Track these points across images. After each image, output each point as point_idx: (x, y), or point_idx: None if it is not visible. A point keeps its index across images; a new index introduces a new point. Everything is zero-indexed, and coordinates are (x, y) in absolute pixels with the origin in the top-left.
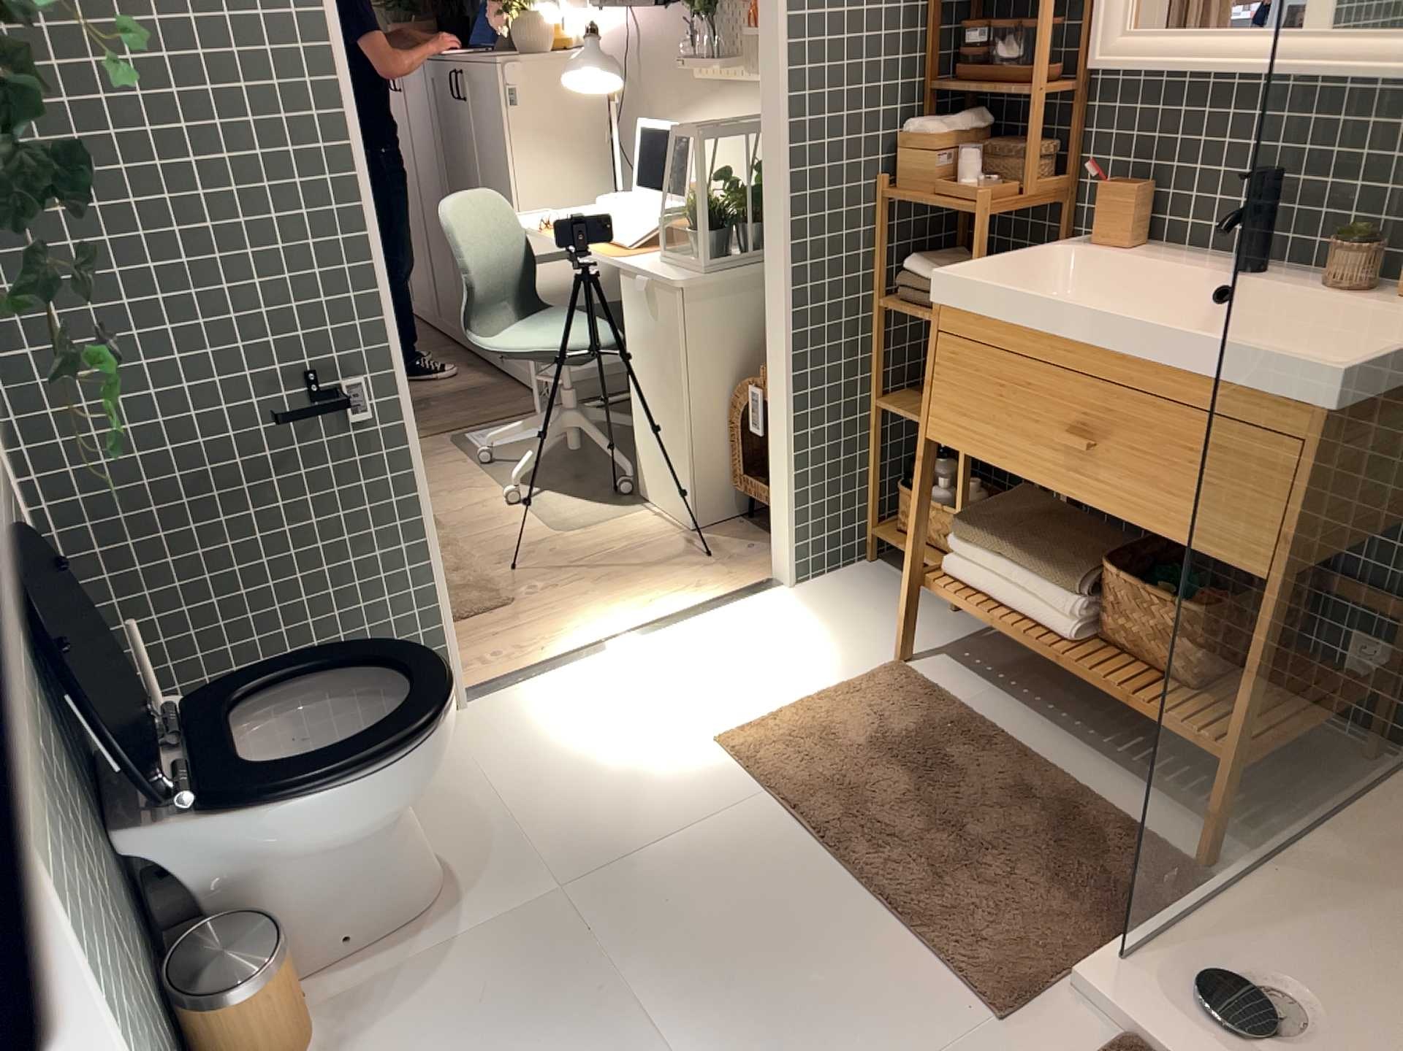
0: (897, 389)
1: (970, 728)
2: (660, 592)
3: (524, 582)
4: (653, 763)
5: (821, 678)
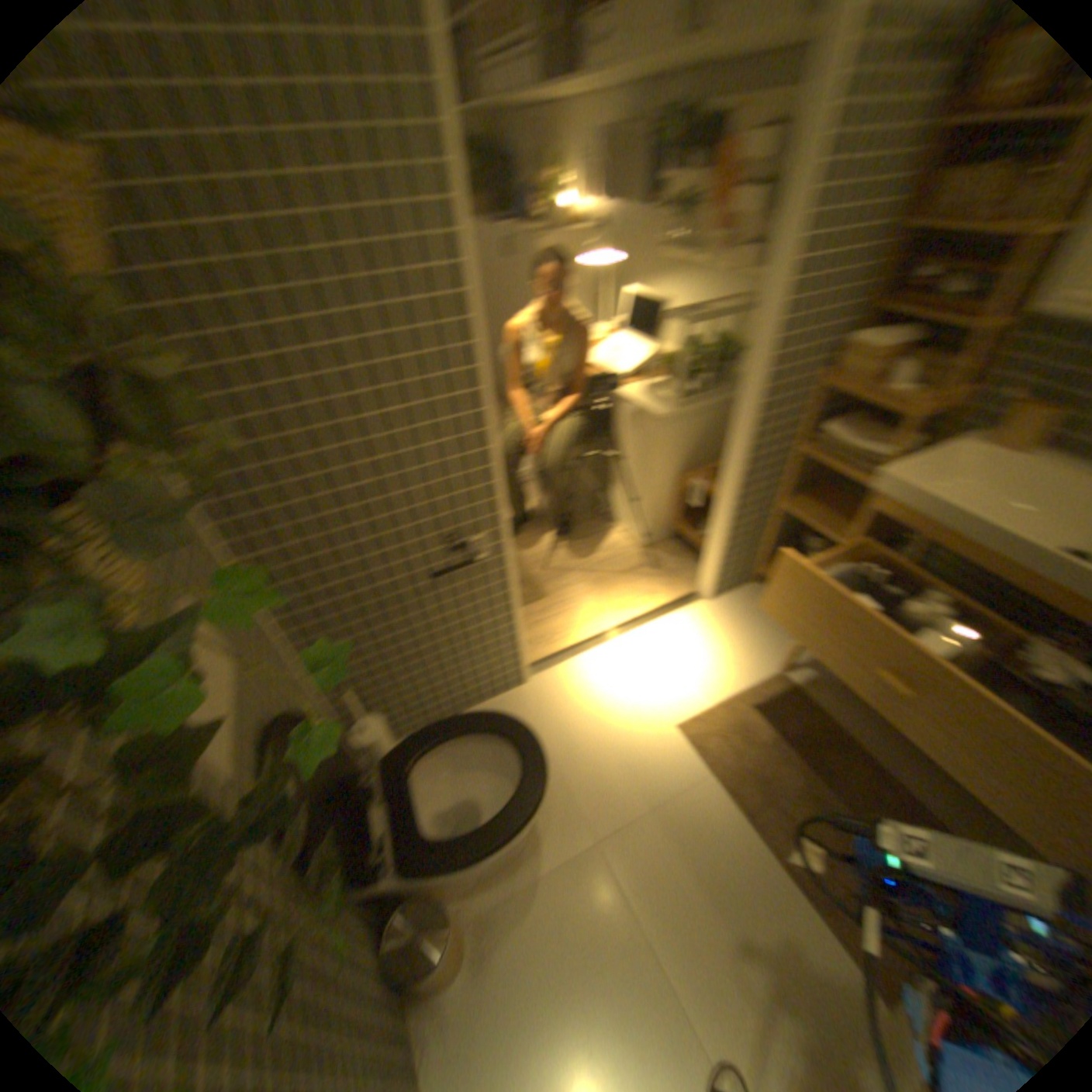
0: (804, 501)
1: (836, 735)
2: (631, 593)
3: (553, 577)
4: (642, 738)
5: (736, 679)
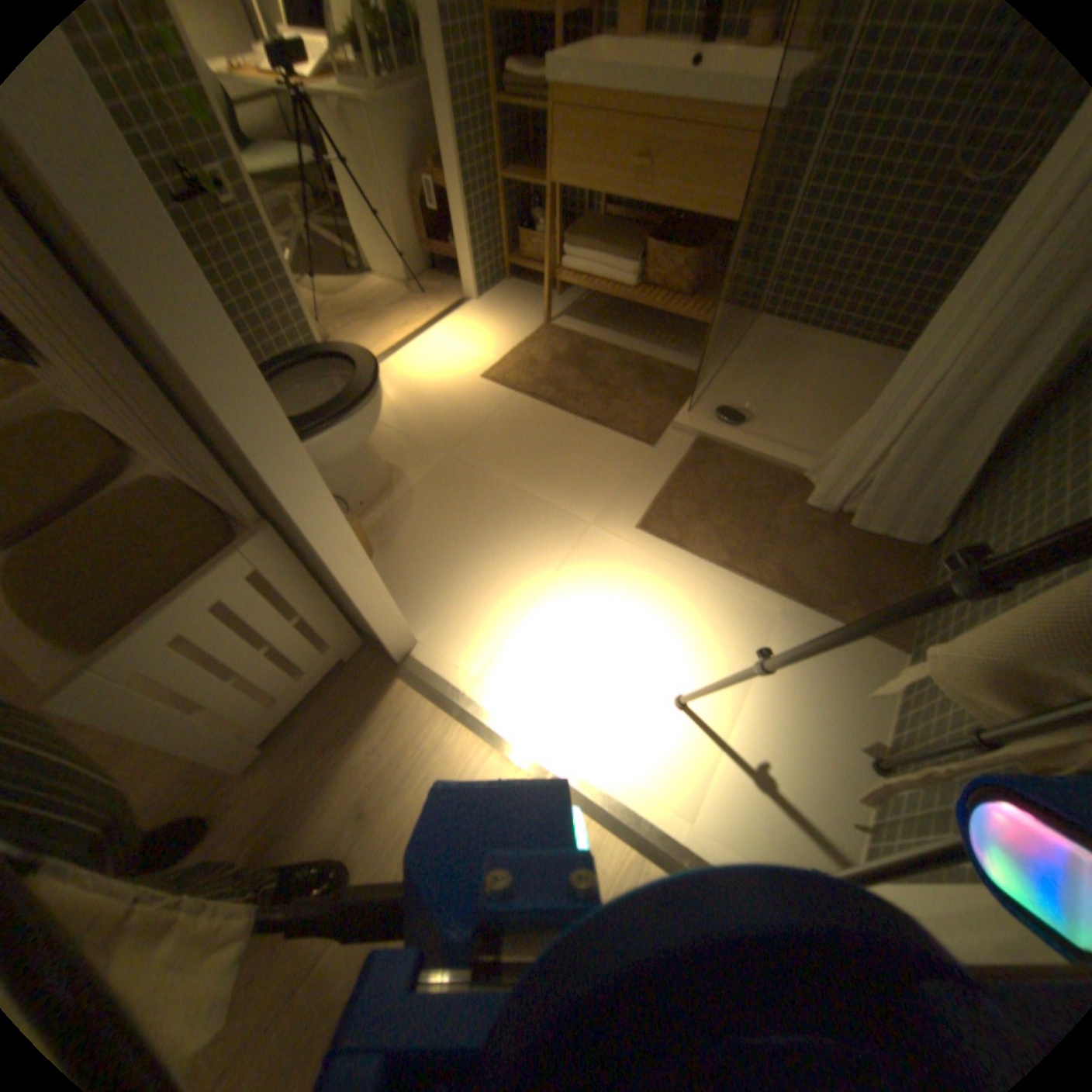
0: (513, 159)
1: (588, 342)
2: (407, 313)
3: (328, 323)
4: (452, 391)
5: (511, 336)
